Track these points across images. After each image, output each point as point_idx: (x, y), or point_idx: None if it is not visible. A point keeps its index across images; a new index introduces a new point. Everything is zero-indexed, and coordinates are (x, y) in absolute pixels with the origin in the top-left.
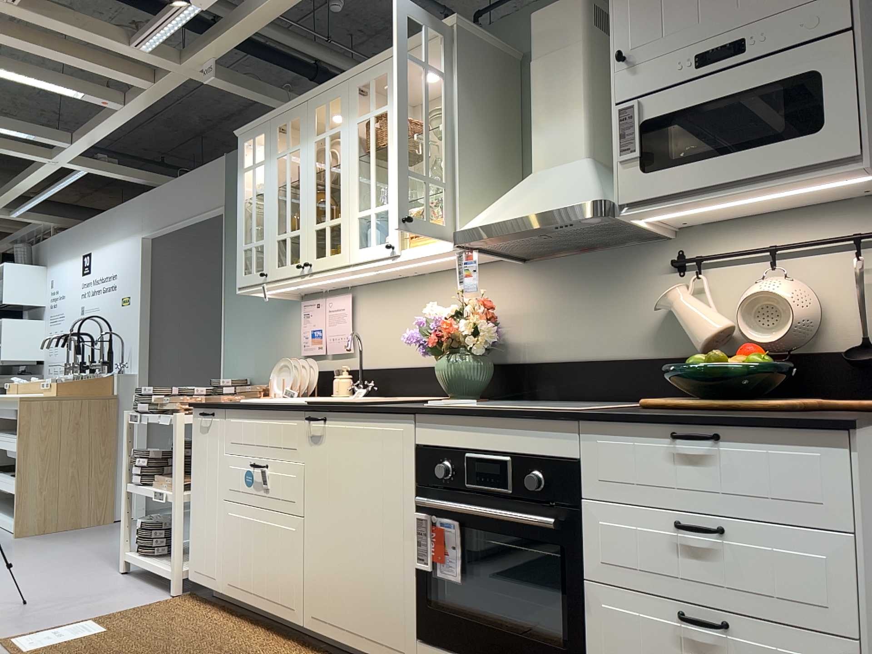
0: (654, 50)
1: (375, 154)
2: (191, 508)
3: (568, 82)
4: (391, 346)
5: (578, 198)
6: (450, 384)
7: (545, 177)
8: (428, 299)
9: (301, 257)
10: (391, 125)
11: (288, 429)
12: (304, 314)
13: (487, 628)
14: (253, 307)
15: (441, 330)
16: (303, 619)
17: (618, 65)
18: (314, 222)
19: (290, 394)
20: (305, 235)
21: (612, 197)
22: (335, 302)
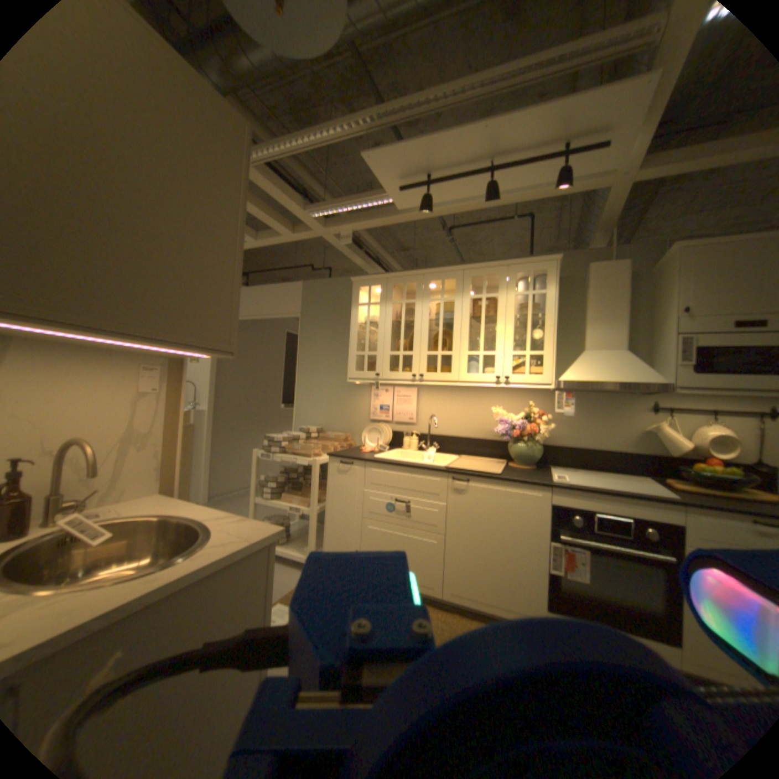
0: (708, 310)
1: (484, 319)
2: (325, 519)
3: (617, 306)
4: (446, 423)
5: (651, 378)
6: (522, 457)
7: (604, 356)
8: (478, 400)
9: (413, 369)
10: (500, 305)
11: (431, 481)
12: (374, 394)
13: (606, 608)
14: (324, 382)
15: (514, 426)
16: (441, 595)
17: (682, 312)
18: (426, 350)
19: (385, 448)
20: (418, 356)
21: (673, 381)
22: (403, 391)
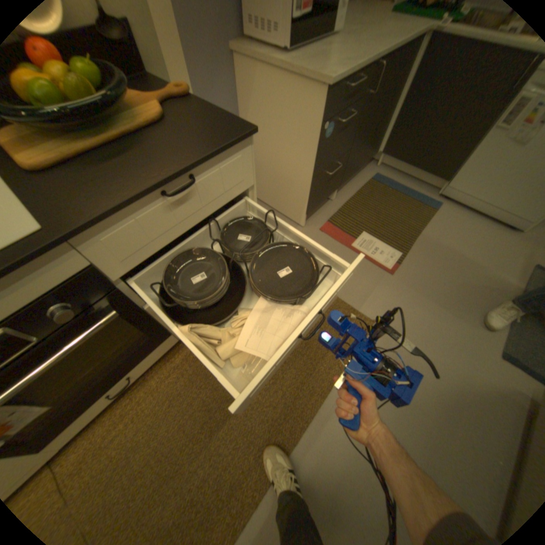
0: None
1: None
2: None
3: None
4: None
5: None
6: None
7: None
8: None
9: None
10: None
11: None
12: None
13: (91, 387)
14: None
15: None
16: None
17: None
18: None
19: None
20: None
21: None
22: None
